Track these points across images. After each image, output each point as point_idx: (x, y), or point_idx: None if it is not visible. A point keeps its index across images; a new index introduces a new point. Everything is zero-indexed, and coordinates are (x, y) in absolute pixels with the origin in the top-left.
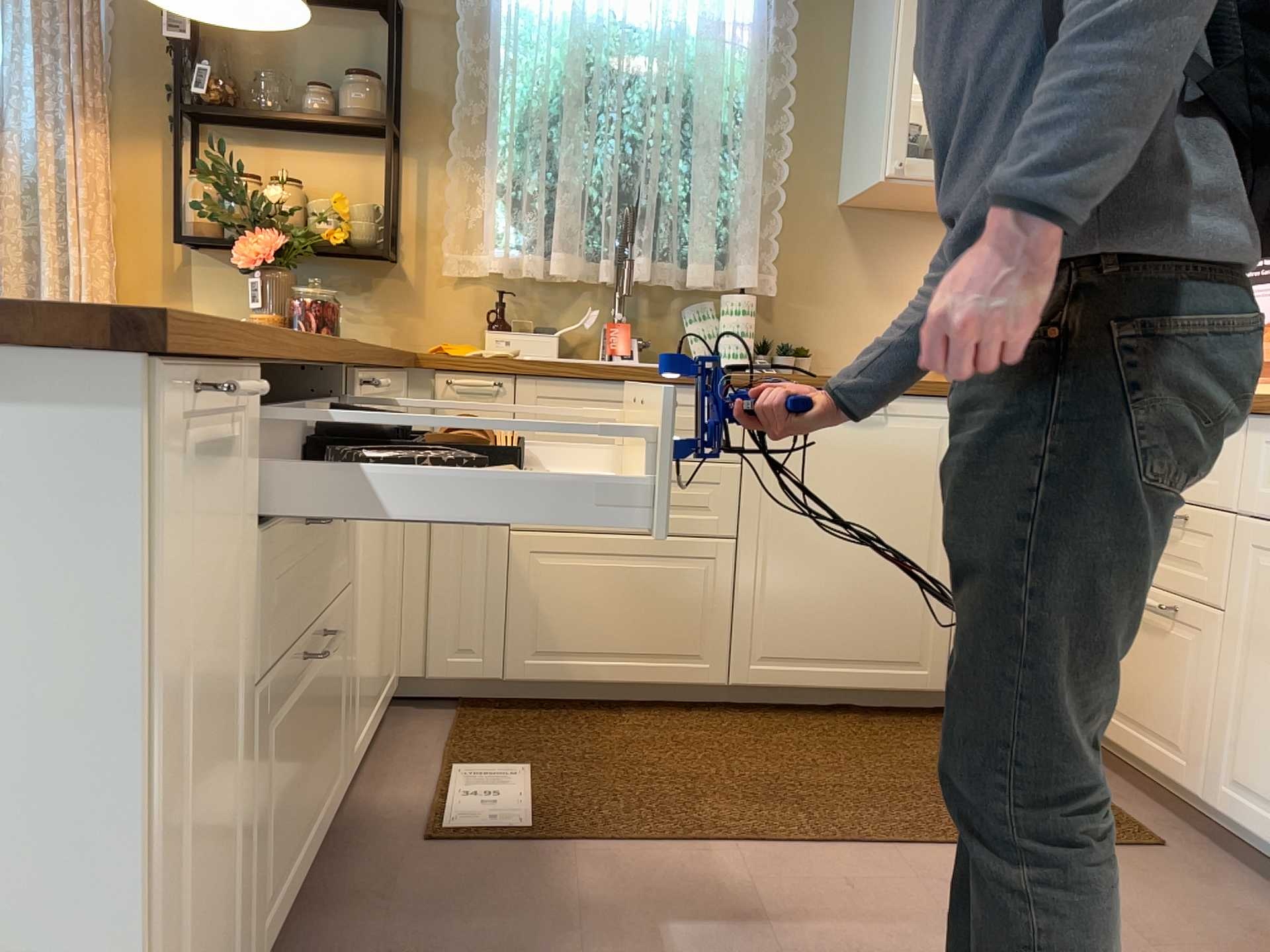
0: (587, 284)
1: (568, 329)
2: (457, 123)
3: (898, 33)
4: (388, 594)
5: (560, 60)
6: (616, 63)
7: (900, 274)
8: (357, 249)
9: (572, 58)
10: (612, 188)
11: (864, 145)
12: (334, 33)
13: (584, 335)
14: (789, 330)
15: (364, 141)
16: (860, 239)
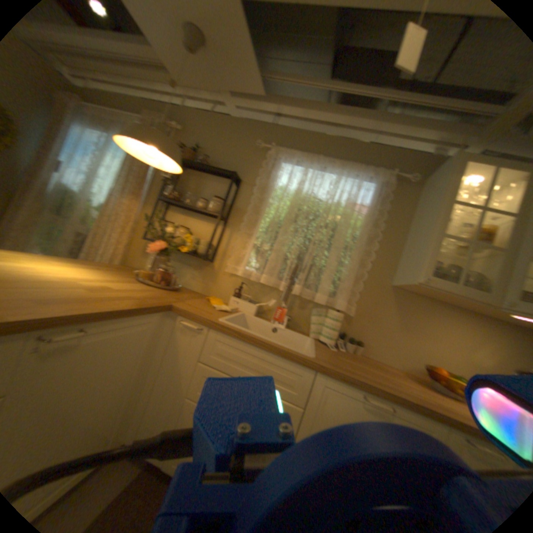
0: (277, 290)
1: (263, 306)
2: (247, 221)
3: (441, 220)
4: (104, 423)
5: (290, 207)
6: (310, 212)
7: (416, 324)
8: (200, 256)
9: (293, 206)
10: (296, 257)
11: (411, 266)
12: (219, 185)
13: (271, 309)
14: (357, 333)
15: (216, 221)
16: (400, 304)
